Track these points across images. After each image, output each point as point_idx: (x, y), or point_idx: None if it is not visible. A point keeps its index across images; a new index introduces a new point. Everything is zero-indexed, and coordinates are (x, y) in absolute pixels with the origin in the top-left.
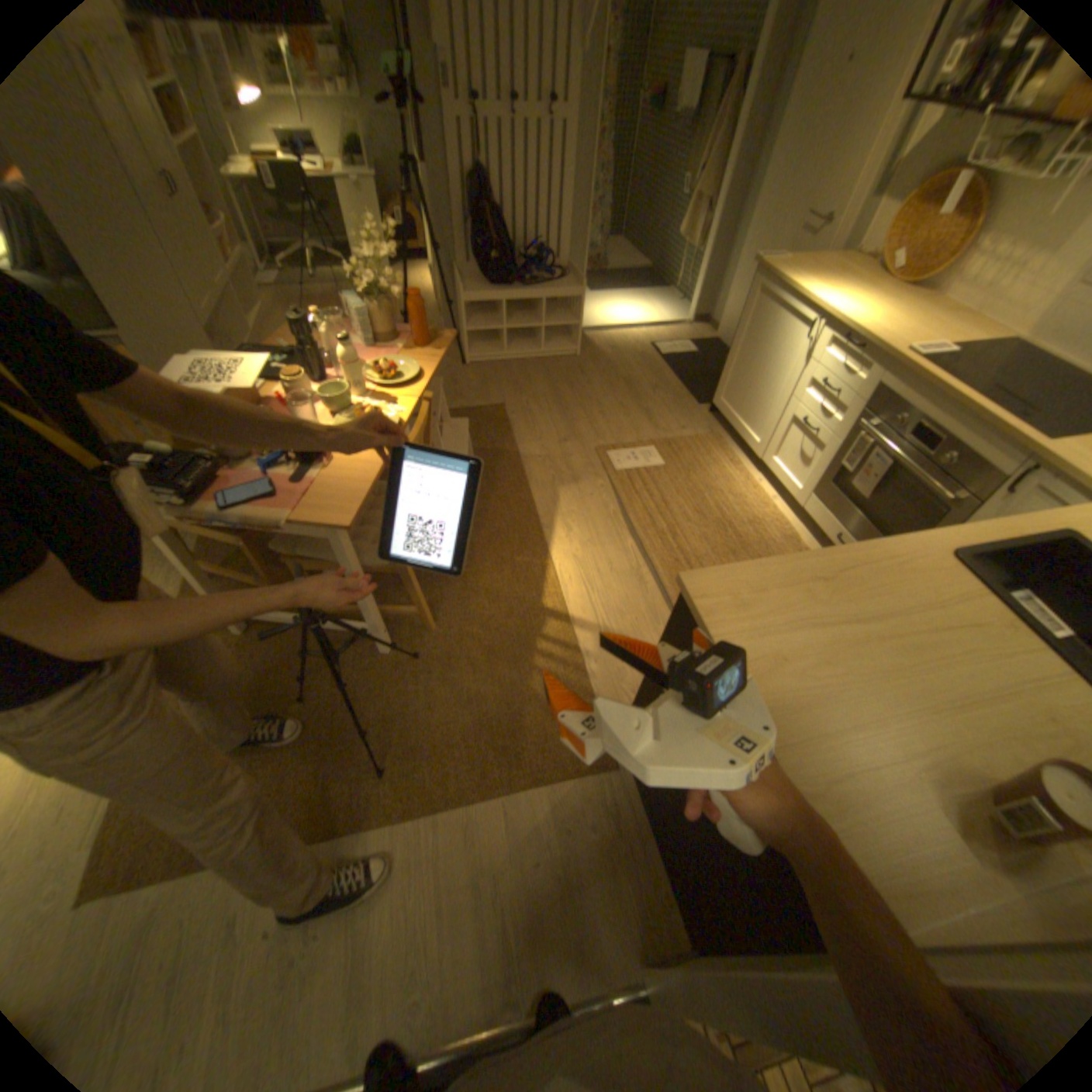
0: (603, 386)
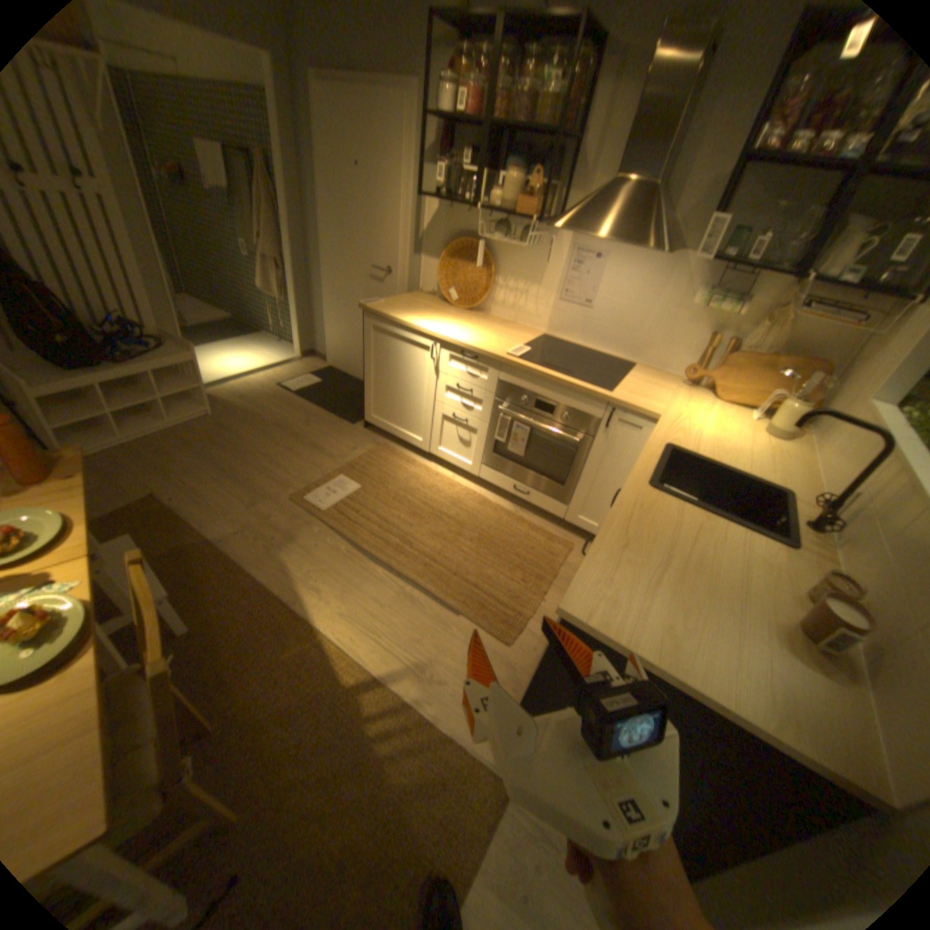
0: (258, 436)
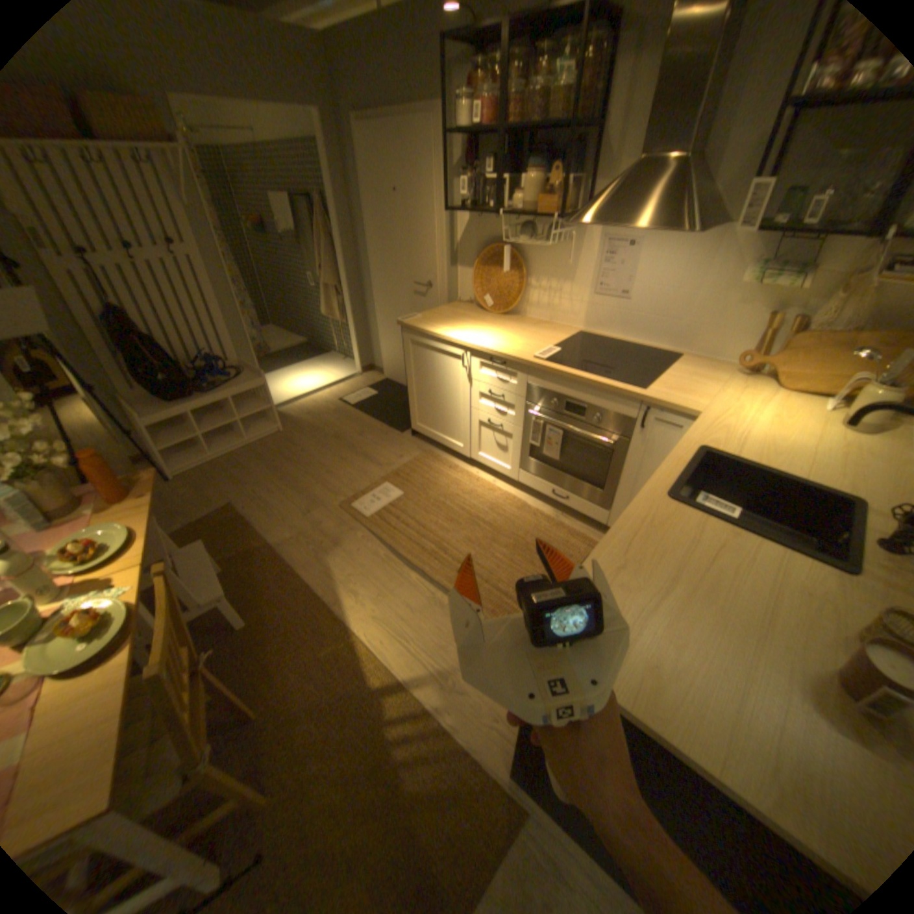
0: (318, 448)
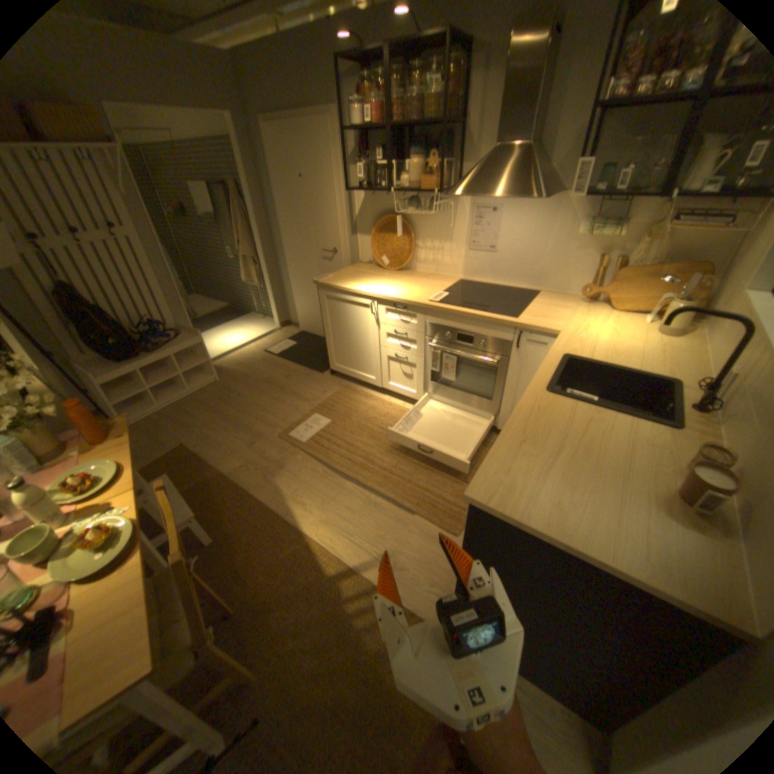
0: (252, 391)
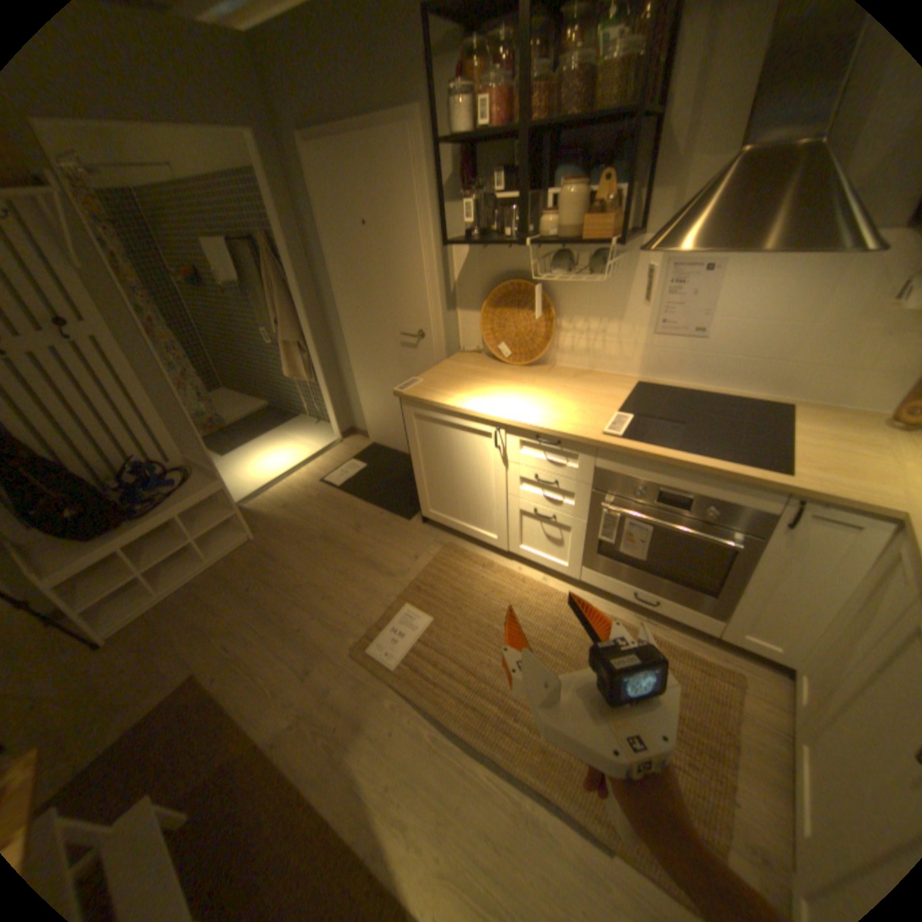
0: (305, 558)
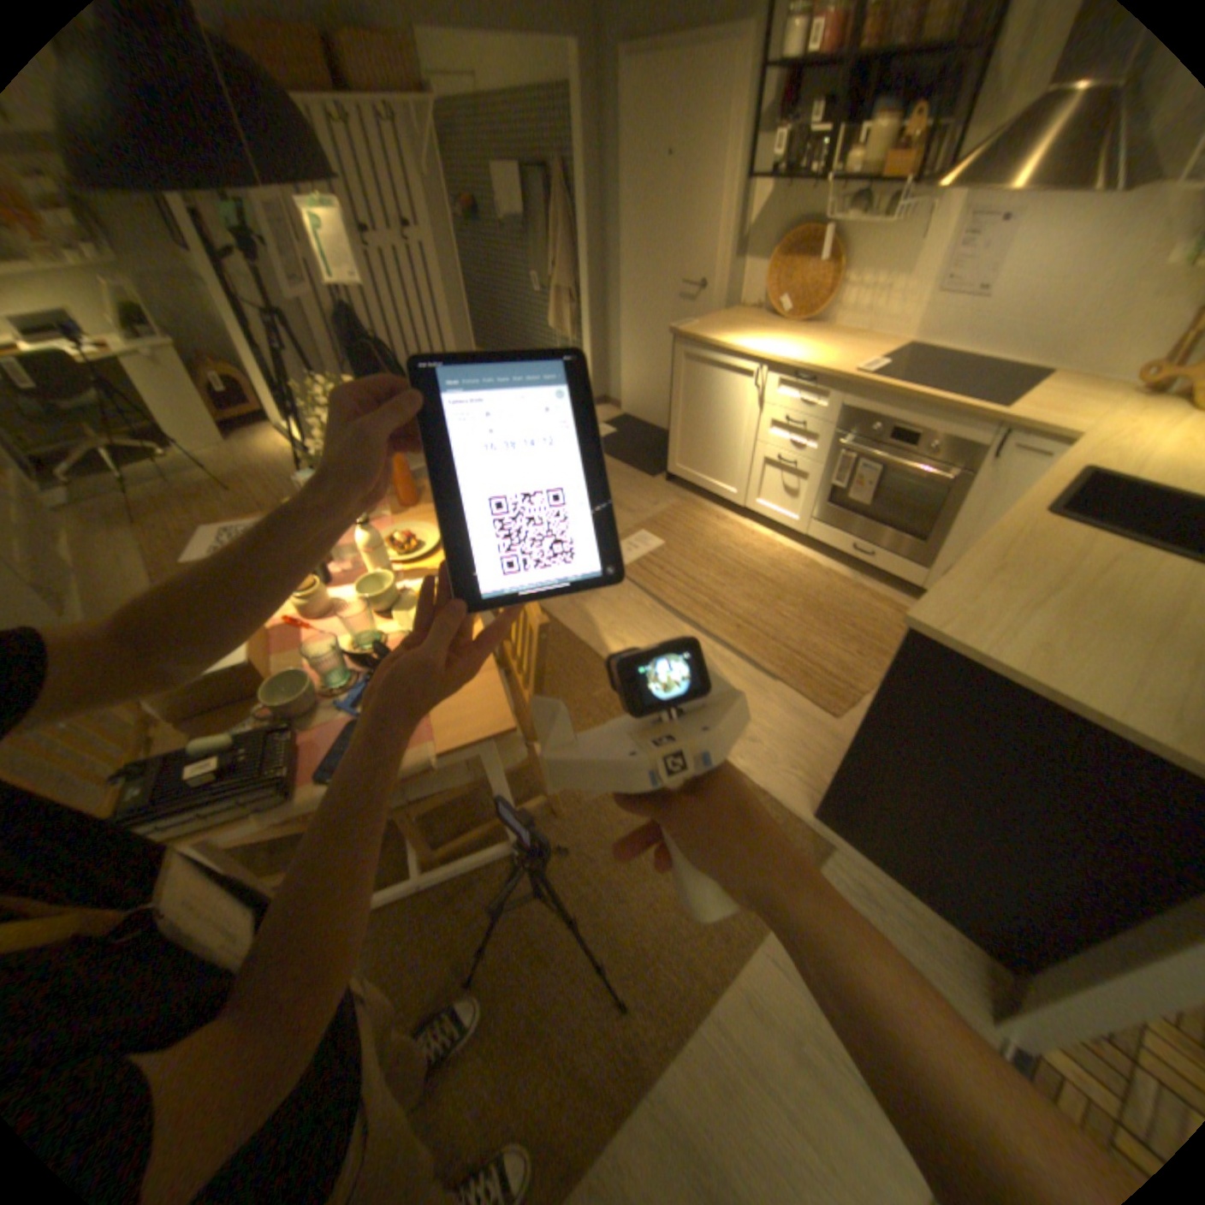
0: None
